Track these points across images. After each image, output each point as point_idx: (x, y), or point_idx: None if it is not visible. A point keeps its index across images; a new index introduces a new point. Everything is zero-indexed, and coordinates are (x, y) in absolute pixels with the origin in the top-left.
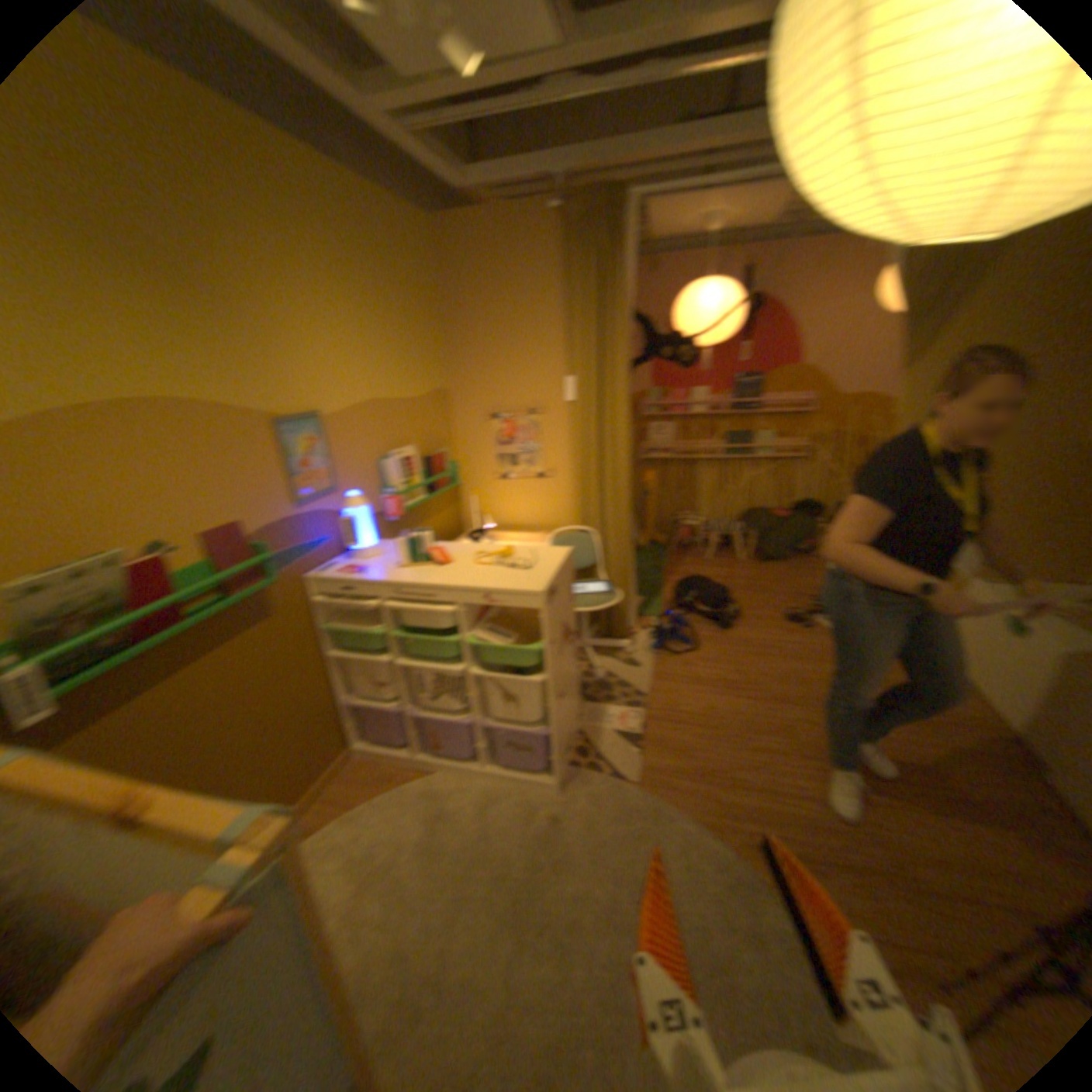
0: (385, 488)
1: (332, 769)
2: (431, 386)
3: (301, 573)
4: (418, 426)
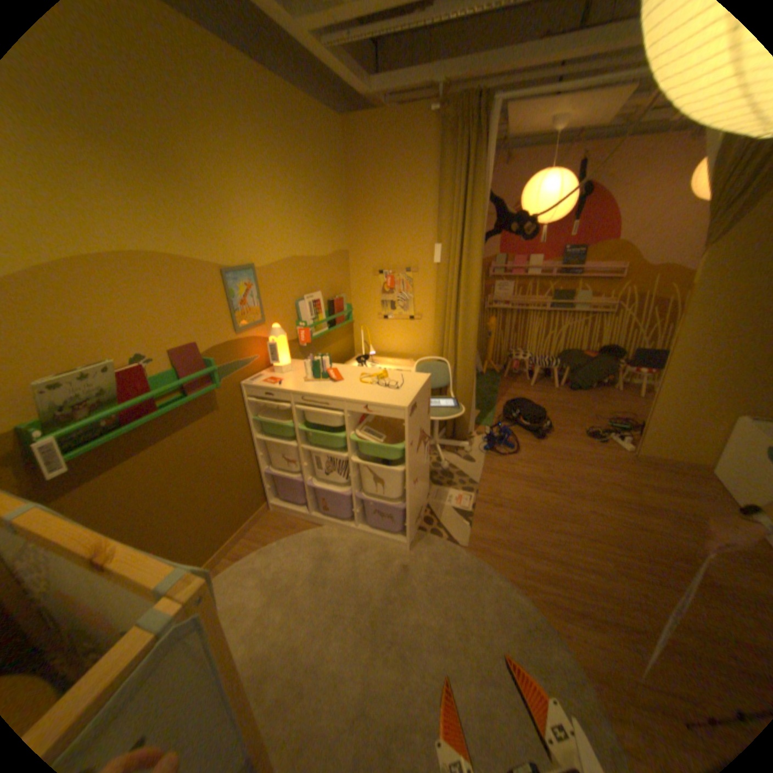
0: (297, 322)
1: (253, 517)
2: (333, 248)
3: (235, 381)
4: (322, 277)
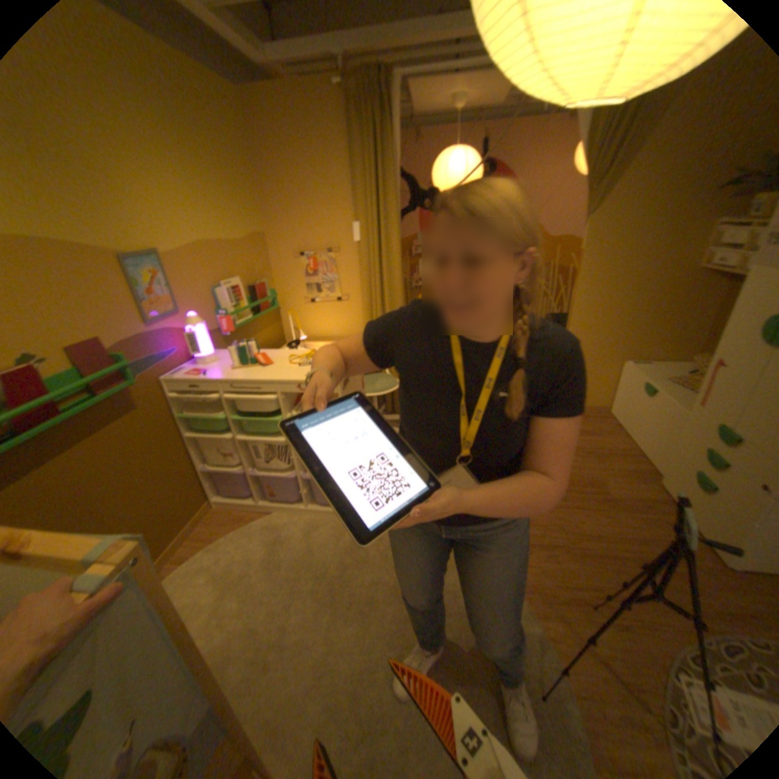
0: (217, 311)
1: (194, 517)
2: (248, 230)
3: (153, 376)
4: (239, 262)
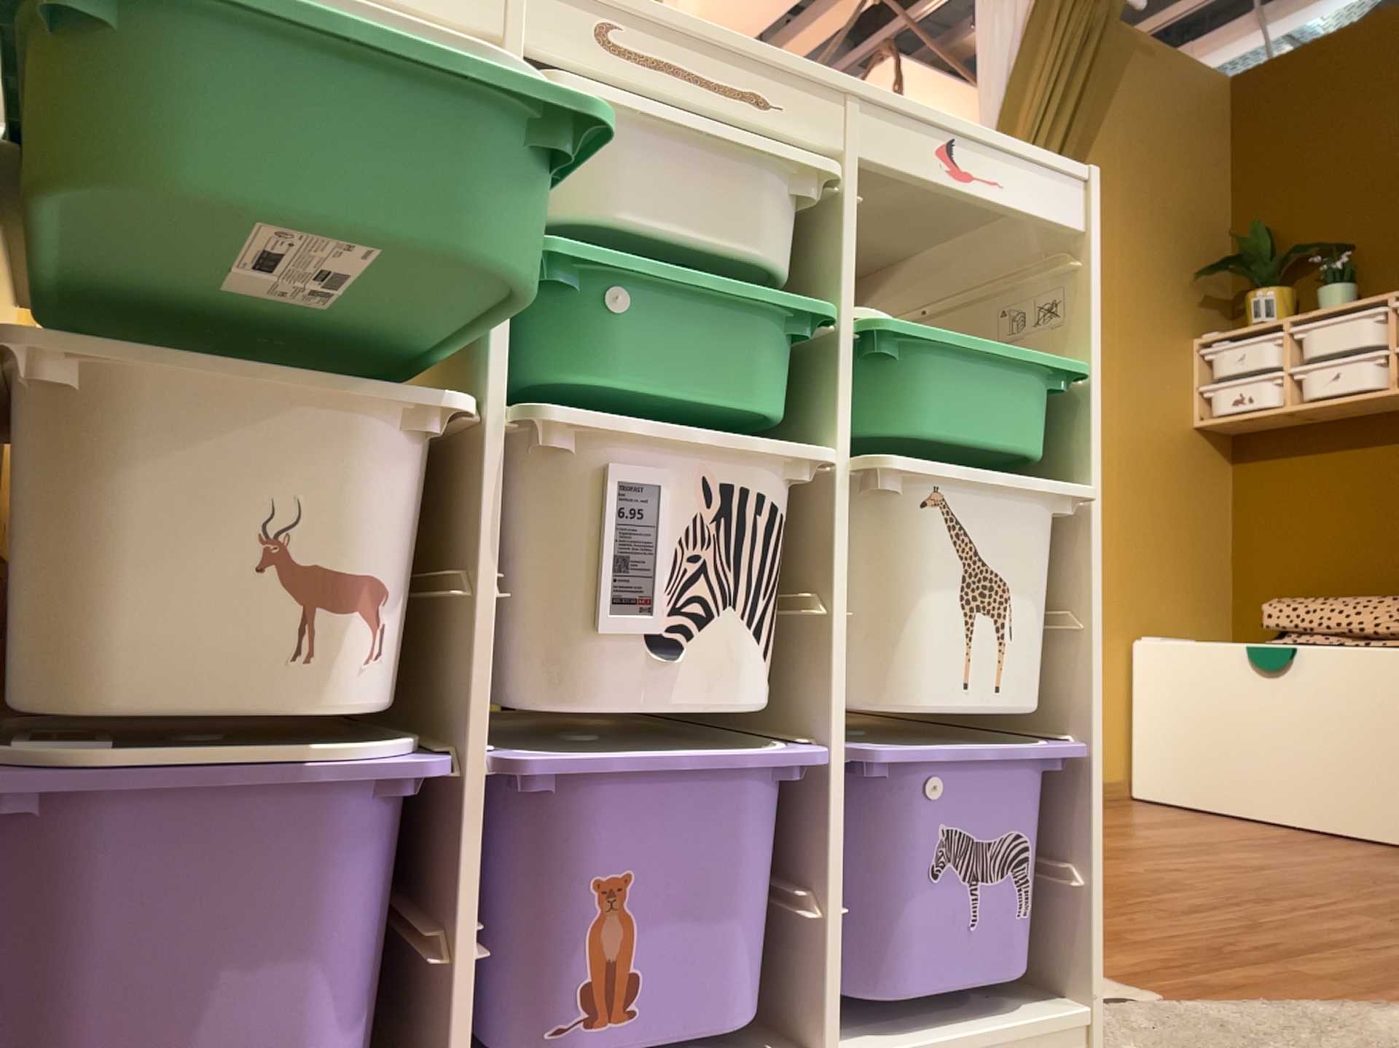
0: None
1: None
2: None
3: None
4: None
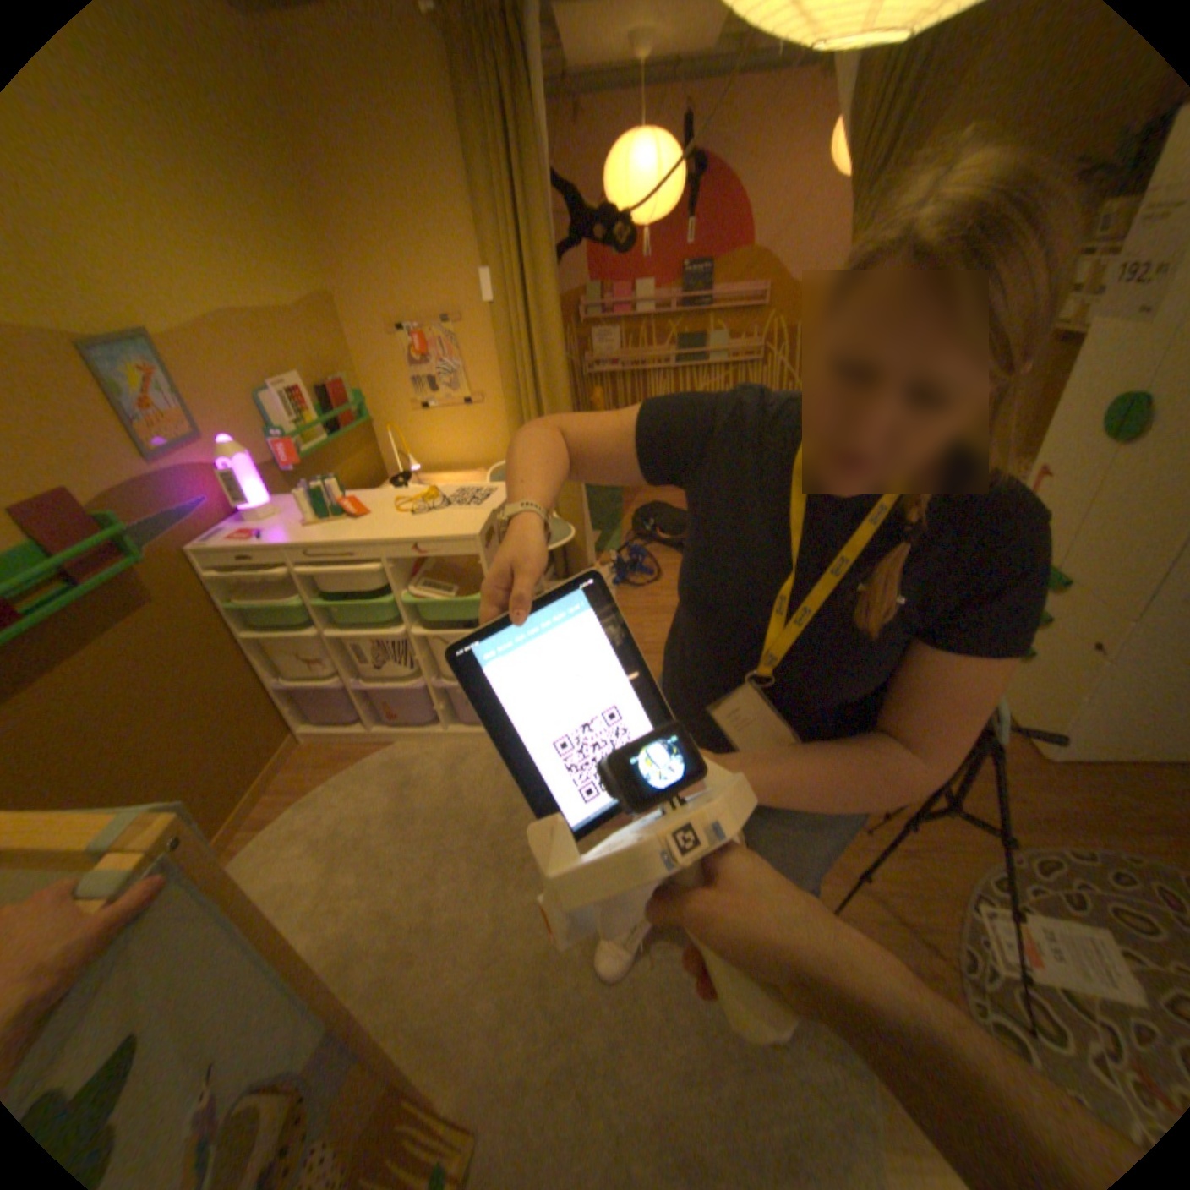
0: (264, 431)
1: (272, 761)
2: (301, 290)
3: (171, 547)
4: (293, 346)
